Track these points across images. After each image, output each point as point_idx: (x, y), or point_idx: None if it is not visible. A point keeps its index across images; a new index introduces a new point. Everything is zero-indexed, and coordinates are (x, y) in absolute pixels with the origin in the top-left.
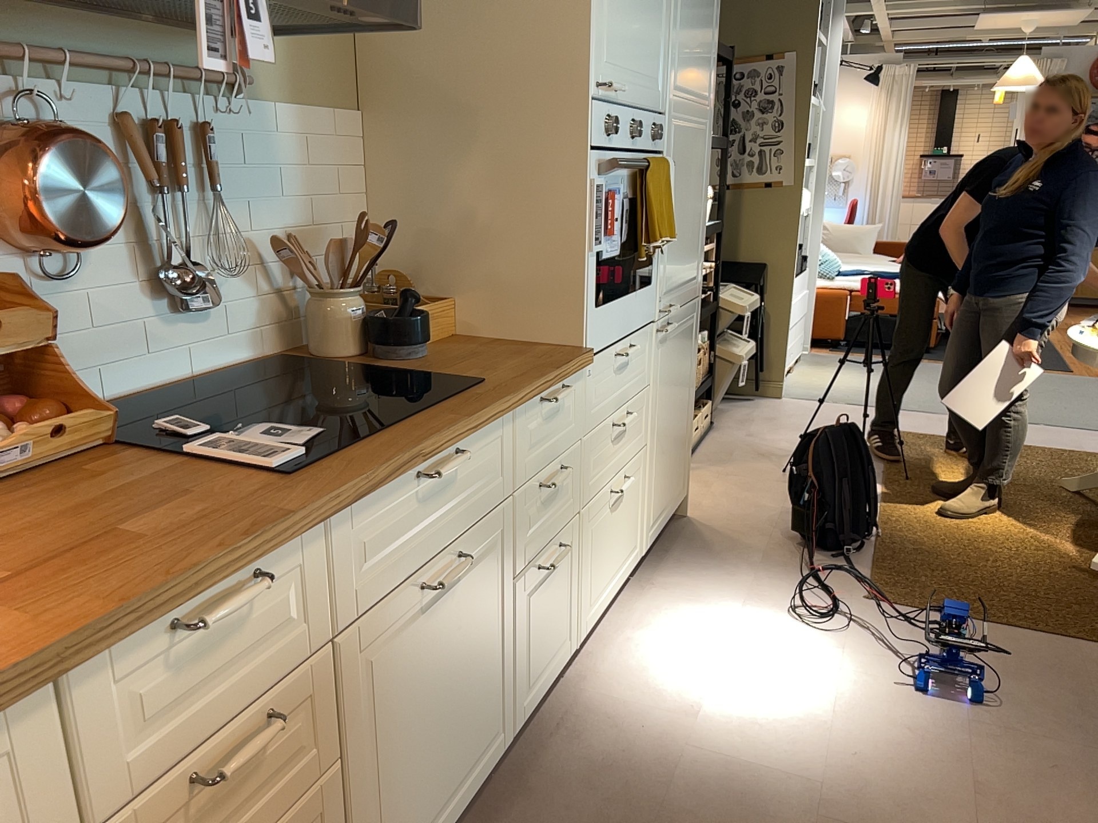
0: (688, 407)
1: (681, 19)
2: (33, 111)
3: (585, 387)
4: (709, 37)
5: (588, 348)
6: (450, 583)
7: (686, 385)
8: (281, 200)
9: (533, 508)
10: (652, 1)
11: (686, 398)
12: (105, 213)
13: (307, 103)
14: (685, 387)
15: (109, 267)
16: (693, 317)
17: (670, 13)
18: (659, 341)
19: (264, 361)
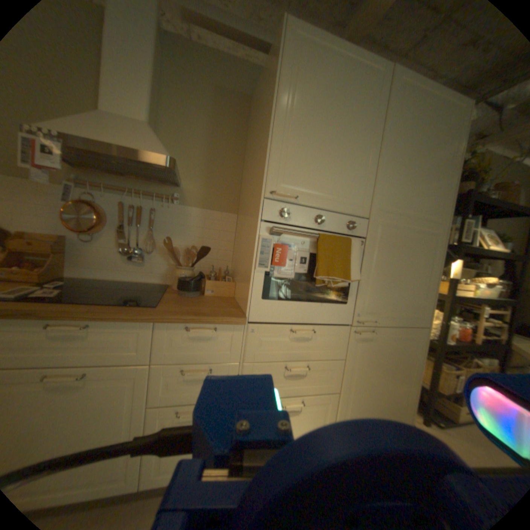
0: (411, 391)
1: (396, 170)
2: (87, 197)
3: (247, 337)
4: (443, 184)
5: (249, 318)
6: (75, 386)
7: (407, 377)
8: (184, 236)
9: (173, 380)
10: (349, 157)
11: (406, 385)
12: (81, 222)
13: (206, 207)
14: (404, 377)
15: (103, 242)
16: (421, 339)
17: (378, 165)
18: (360, 339)
19: (162, 286)
